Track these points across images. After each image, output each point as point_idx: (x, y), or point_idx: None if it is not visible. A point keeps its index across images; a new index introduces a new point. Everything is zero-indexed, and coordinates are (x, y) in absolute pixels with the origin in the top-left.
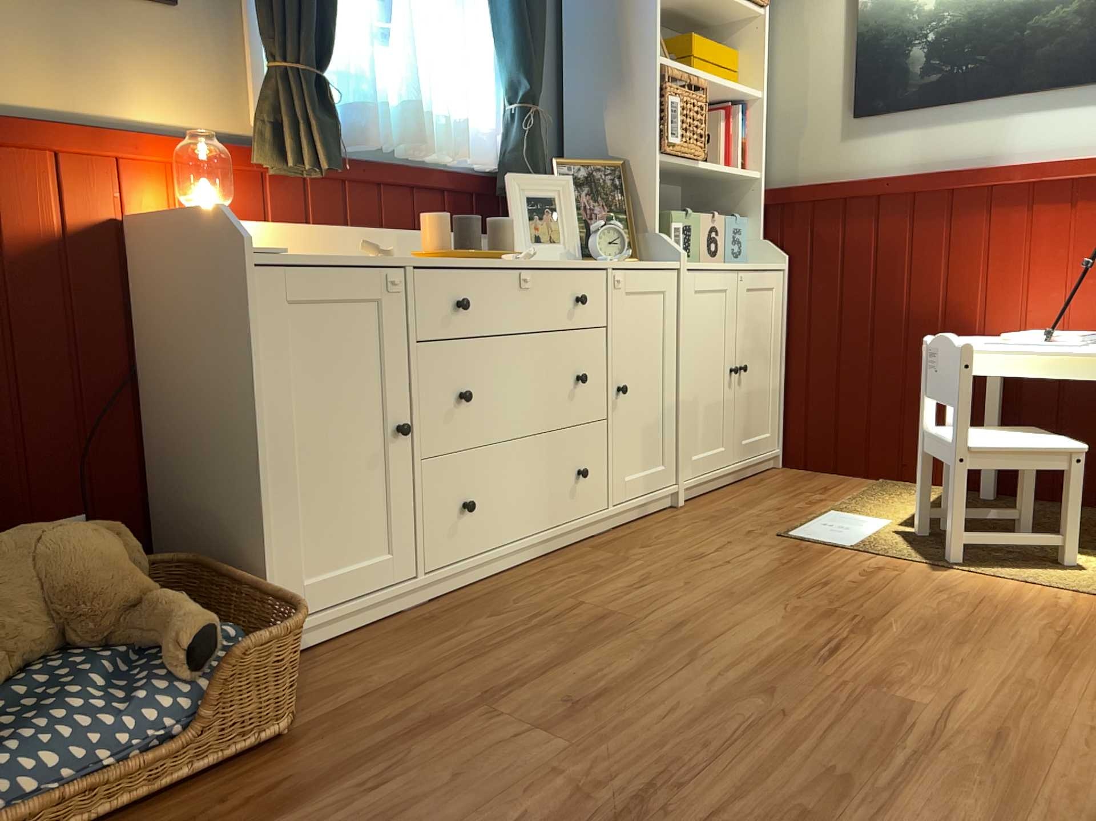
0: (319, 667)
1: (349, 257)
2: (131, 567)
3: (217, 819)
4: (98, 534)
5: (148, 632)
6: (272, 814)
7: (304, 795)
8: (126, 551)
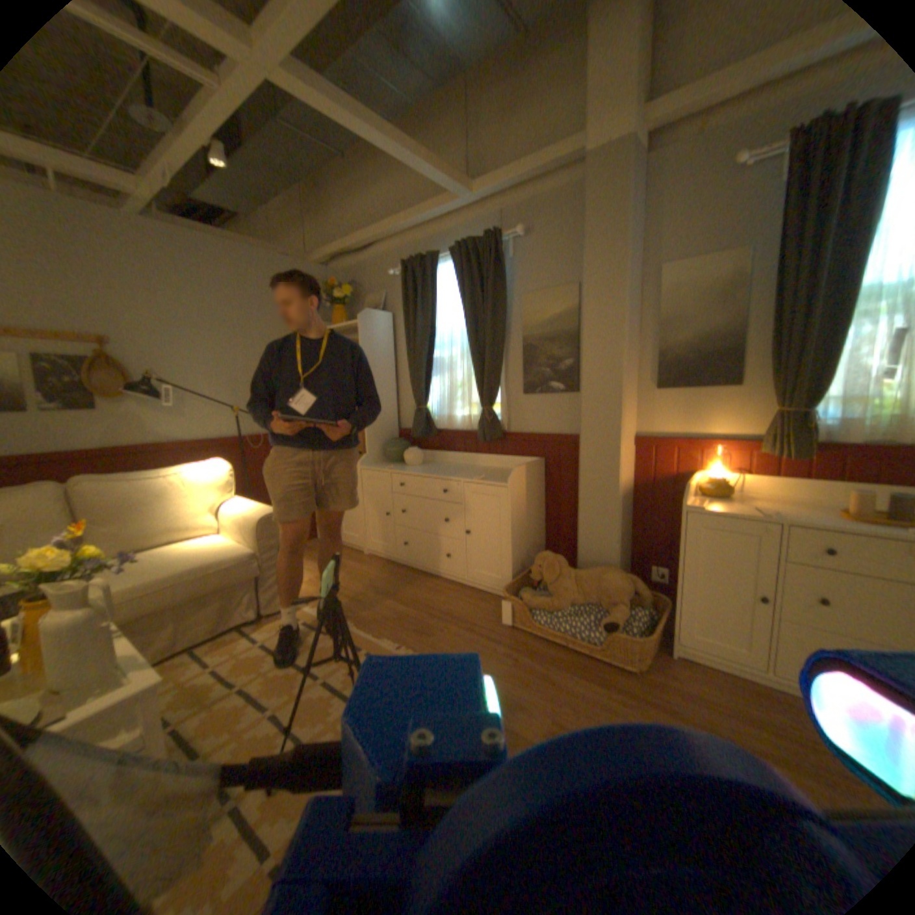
0: (687, 671)
1: (755, 513)
2: (629, 595)
3: (592, 674)
4: (622, 580)
5: (612, 615)
6: (600, 685)
7: (612, 690)
8: (631, 589)
